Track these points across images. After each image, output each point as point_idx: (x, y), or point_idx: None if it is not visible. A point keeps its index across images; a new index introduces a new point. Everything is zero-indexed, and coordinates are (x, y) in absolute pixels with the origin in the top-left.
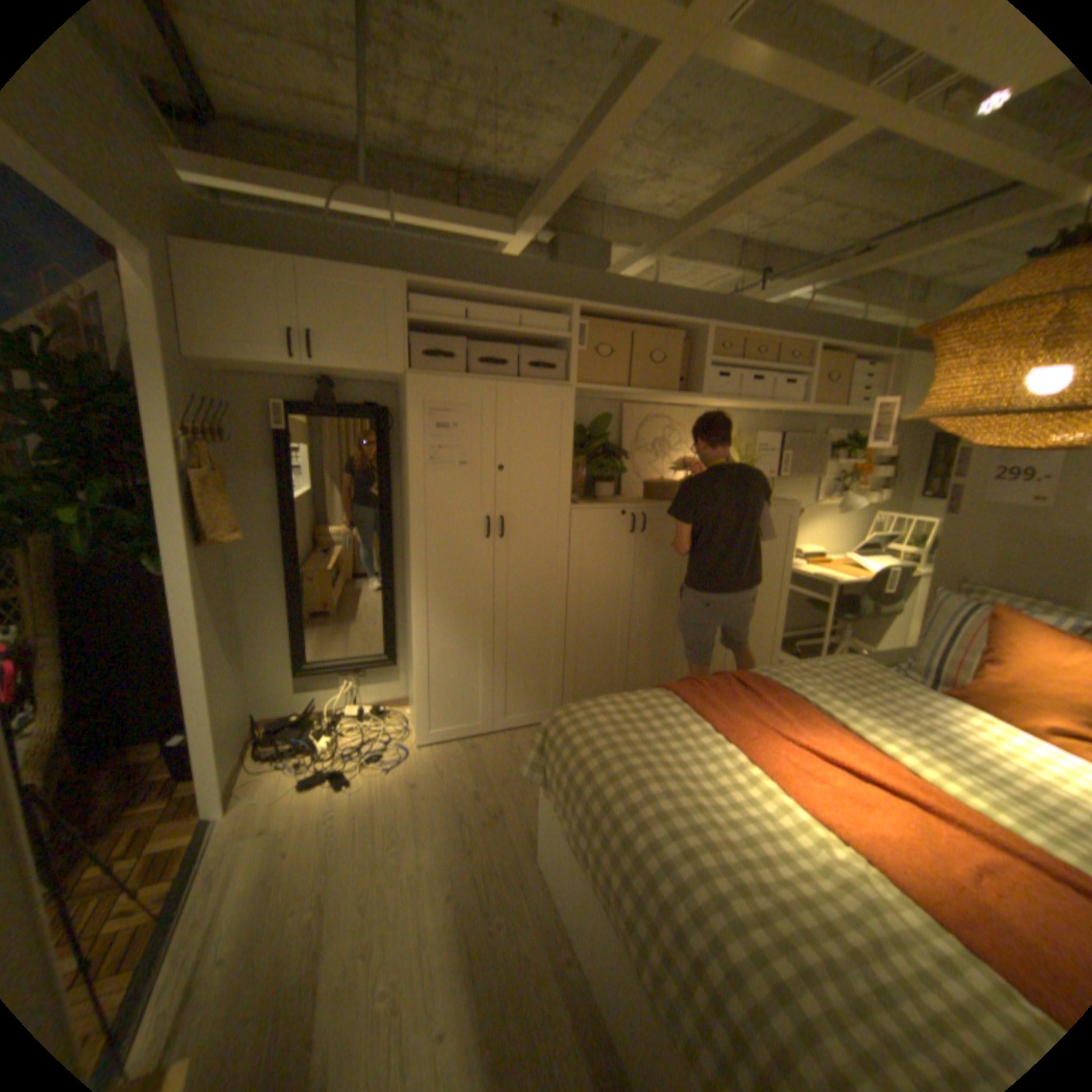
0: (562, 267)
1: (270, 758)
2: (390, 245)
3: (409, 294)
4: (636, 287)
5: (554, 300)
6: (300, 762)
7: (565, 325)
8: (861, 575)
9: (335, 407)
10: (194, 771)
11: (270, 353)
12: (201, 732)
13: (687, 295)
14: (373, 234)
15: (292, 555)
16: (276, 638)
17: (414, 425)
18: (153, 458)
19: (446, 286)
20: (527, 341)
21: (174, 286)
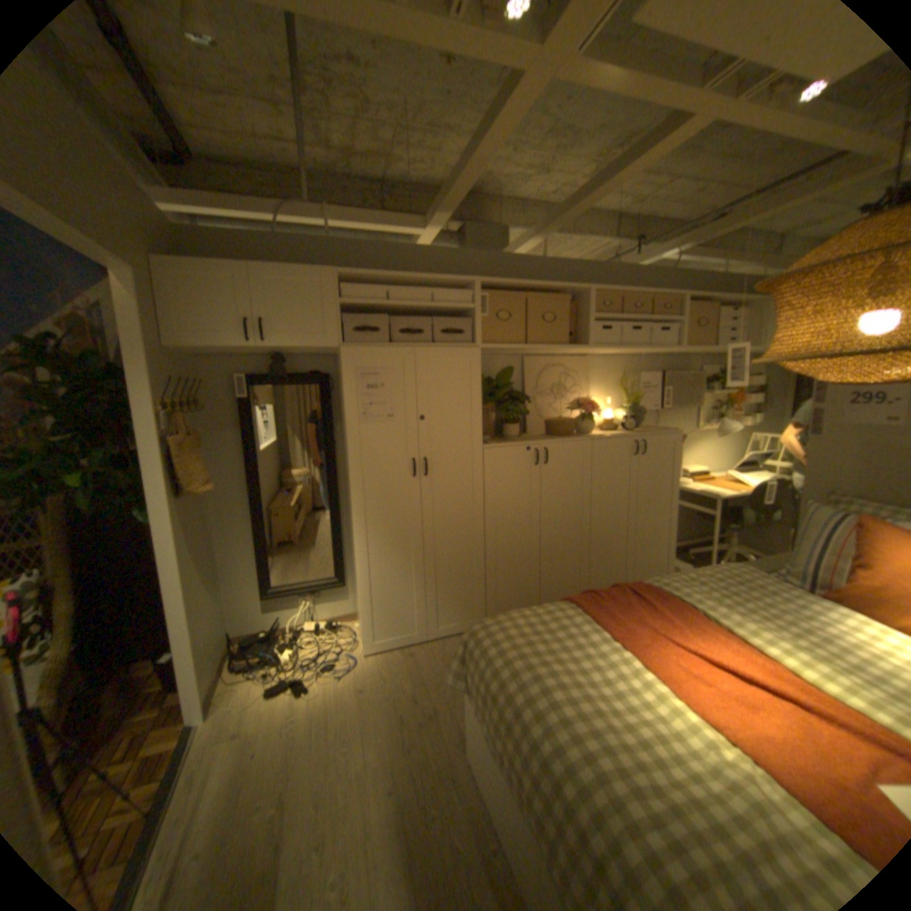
0: (465, 251)
1: (241, 670)
2: (324, 245)
3: (339, 283)
4: (528, 261)
5: (458, 278)
6: (266, 673)
7: (468, 298)
8: (741, 489)
9: (285, 377)
10: (177, 686)
11: (230, 339)
12: (182, 652)
13: (571, 265)
14: (310, 238)
15: (255, 499)
16: (245, 568)
17: (348, 387)
18: (137, 429)
19: (368, 274)
20: (439, 313)
21: (153, 292)
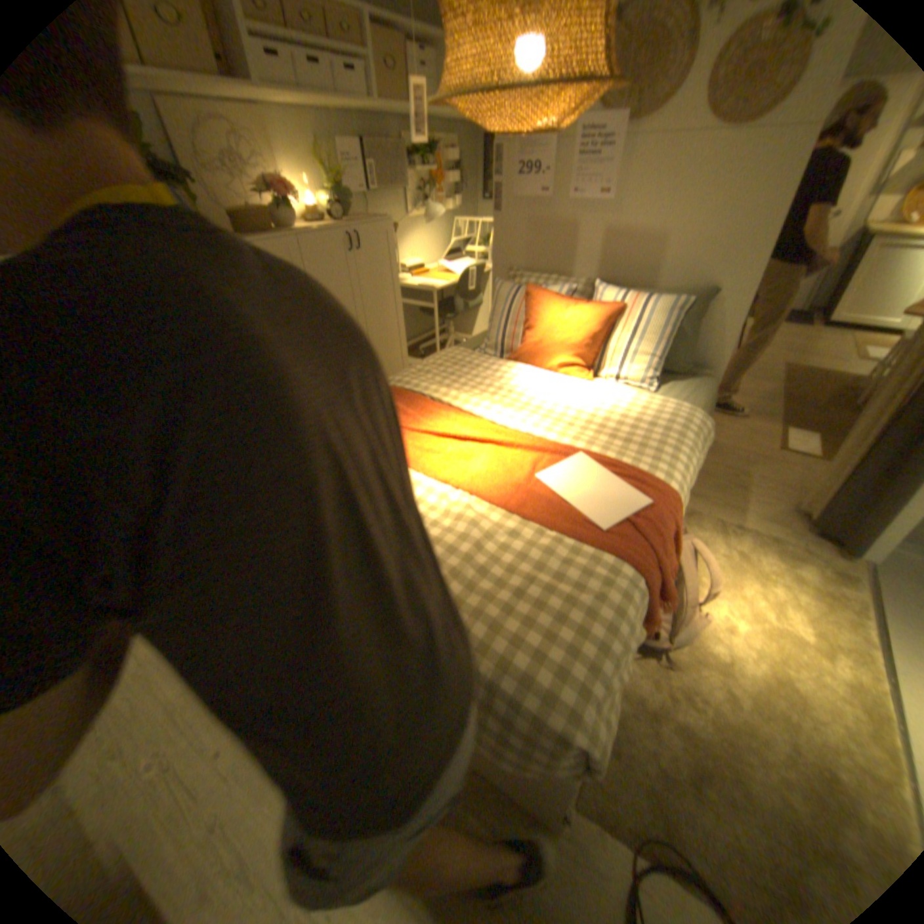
0: None
1: None
2: None
3: None
4: None
5: None
6: None
7: None
8: (451, 277)
9: None
10: None
11: None
12: None
13: None
14: None
15: None
16: None
17: None
18: None
19: None
20: None
21: None
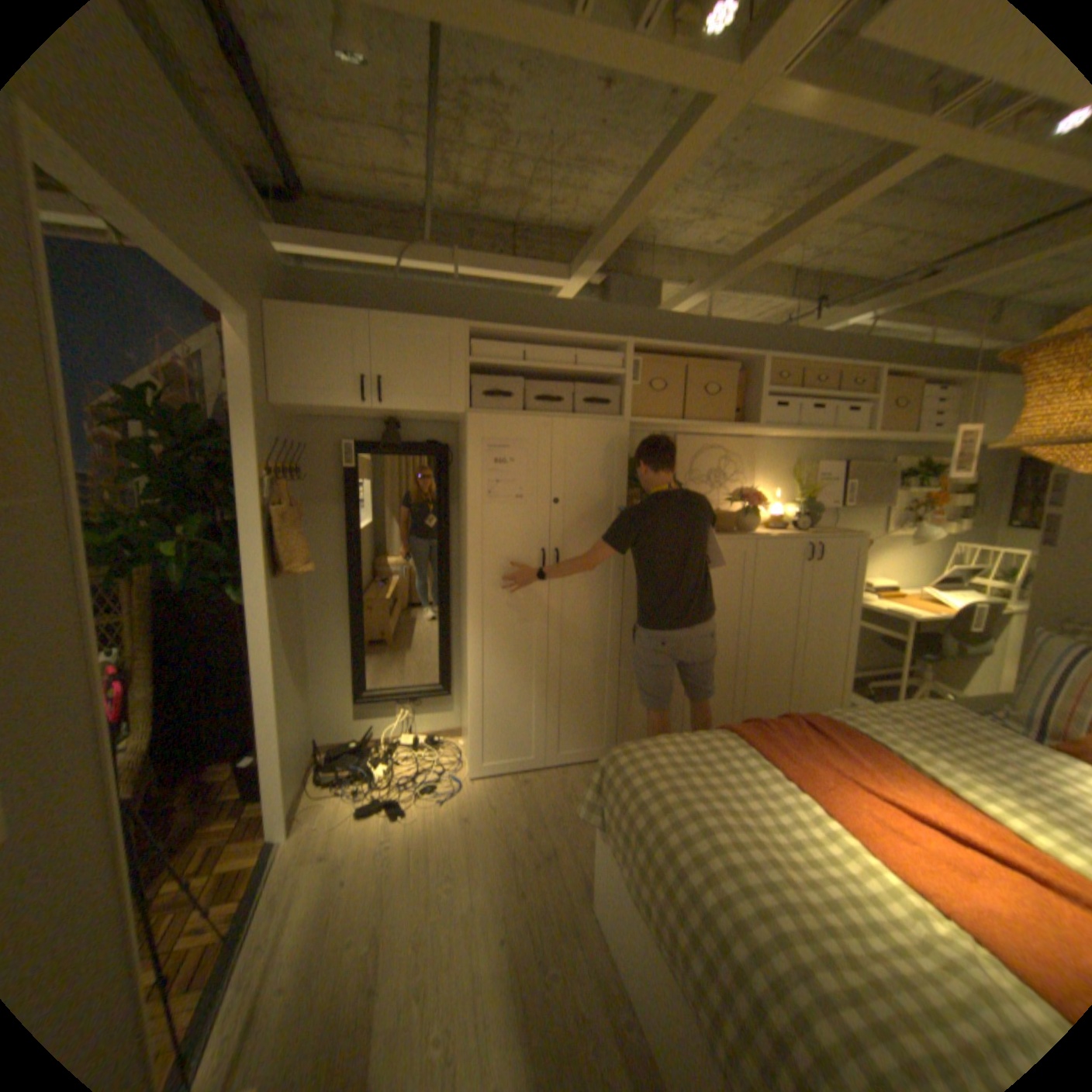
0: (615, 307)
1: (330, 784)
2: (453, 295)
3: (471, 339)
4: (688, 322)
5: (608, 339)
6: (358, 790)
7: (619, 362)
8: (941, 612)
9: (400, 446)
10: (262, 794)
11: (344, 398)
12: (269, 755)
13: (740, 328)
14: (438, 287)
15: (356, 586)
16: (339, 665)
17: (473, 461)
18: (240, 496)
19: (505, 330)
20: (581, 379)
21: (265, 342)
